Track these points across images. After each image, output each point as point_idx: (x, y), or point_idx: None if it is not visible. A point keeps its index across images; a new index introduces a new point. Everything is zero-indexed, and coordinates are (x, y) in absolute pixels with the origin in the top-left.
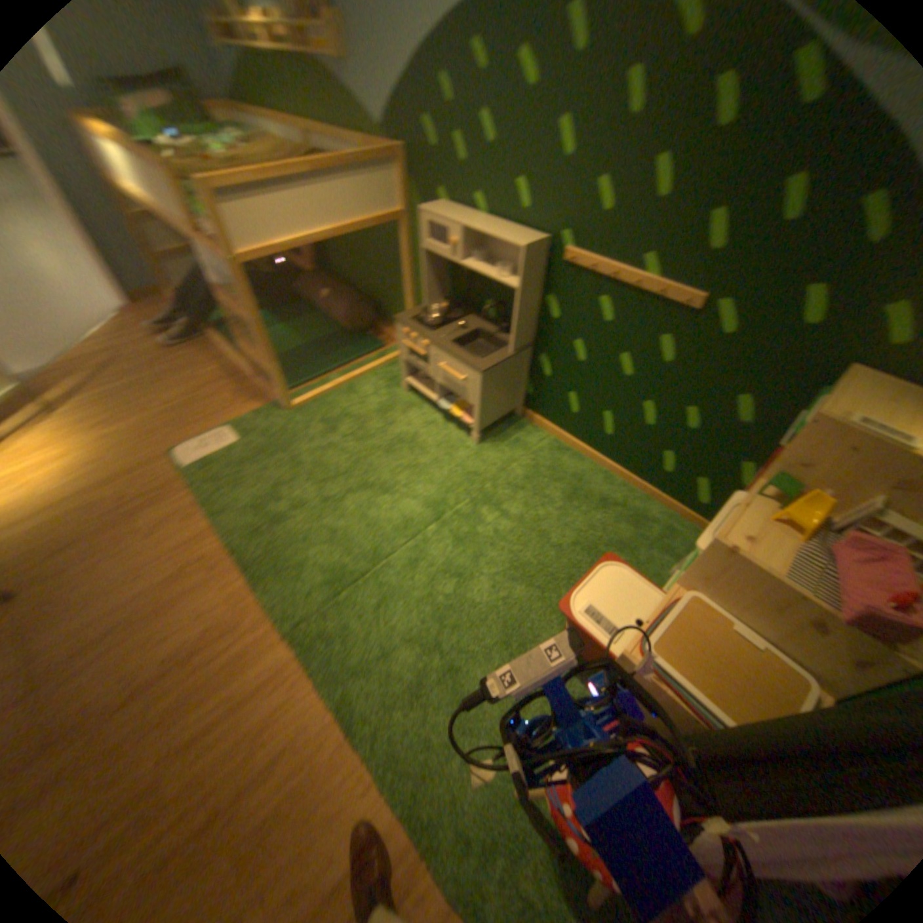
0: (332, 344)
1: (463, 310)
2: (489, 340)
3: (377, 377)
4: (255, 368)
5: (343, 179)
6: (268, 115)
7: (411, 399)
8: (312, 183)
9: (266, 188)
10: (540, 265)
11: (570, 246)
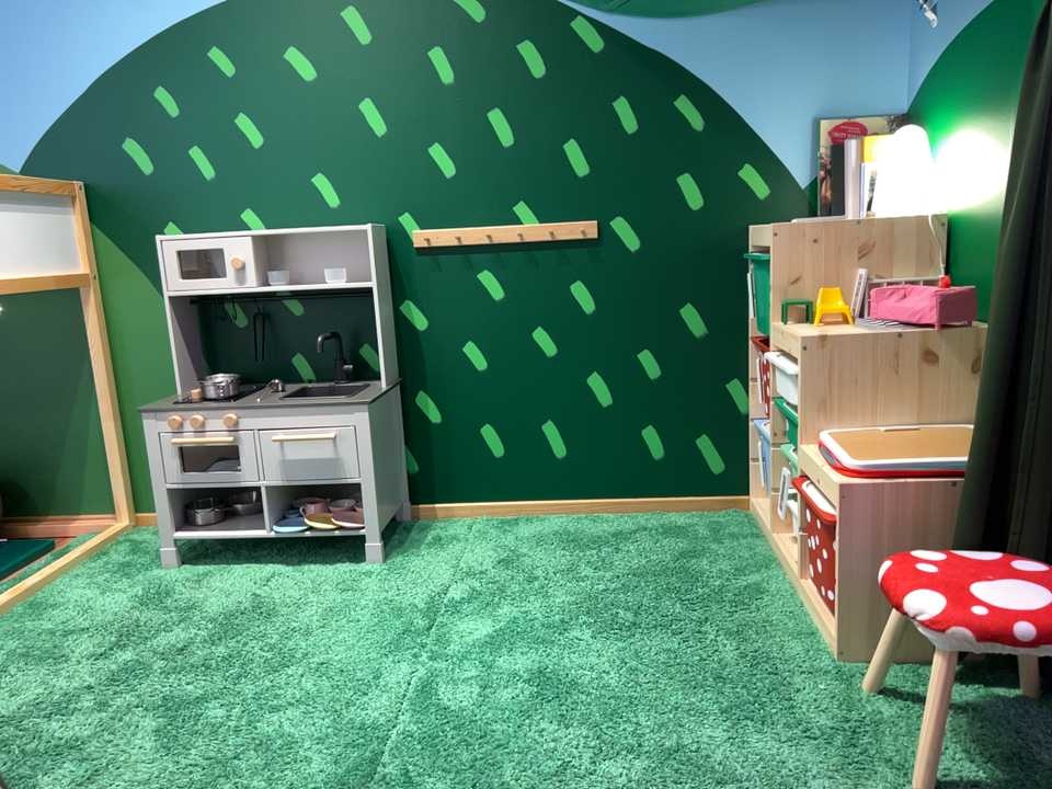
0: None
1: (247, 384)
2: (325, 395)
3: (79, 576)
4: None
5: None
6: None
7: (189, 571)
8: None
9: None
10: (377, 260)
11: (412, 226)
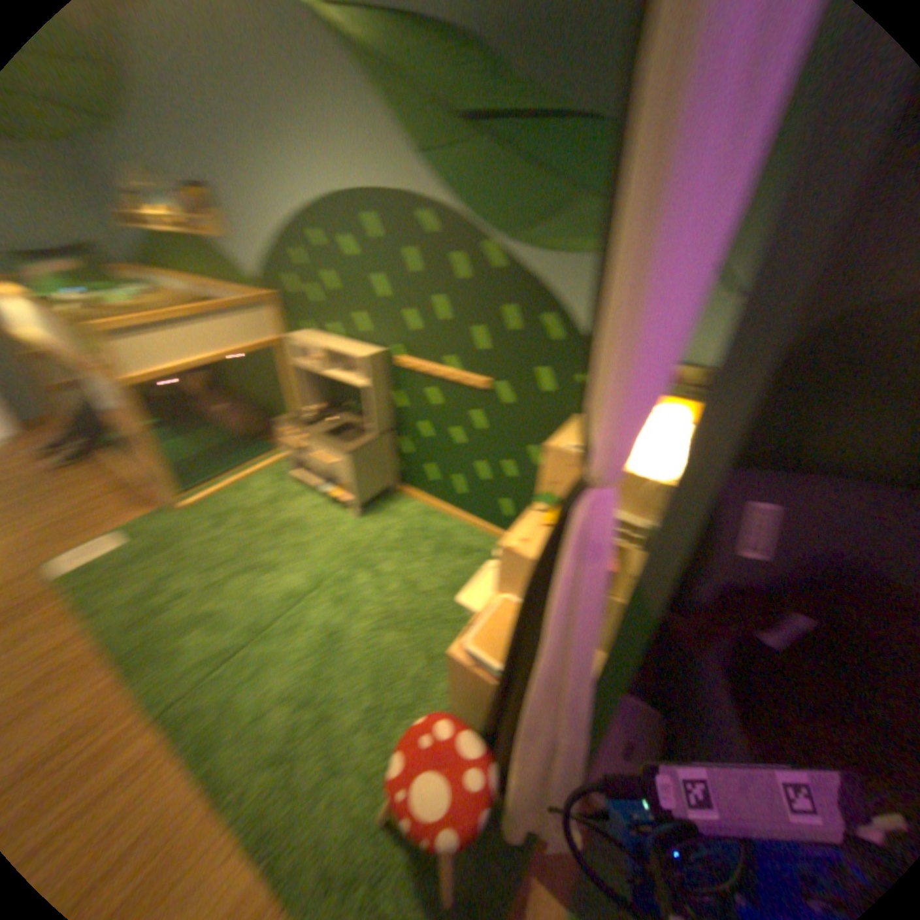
0: (220, 452)
1: (332, 410)
2: (353, 431)
3: (263, 475)
4: (139, 481)
5: (219, 319)
6: (157, 274)
7: (294, 490)
8: (191, 323)
9: (148, 329)
10: (379, 370)
11: (396, 355)
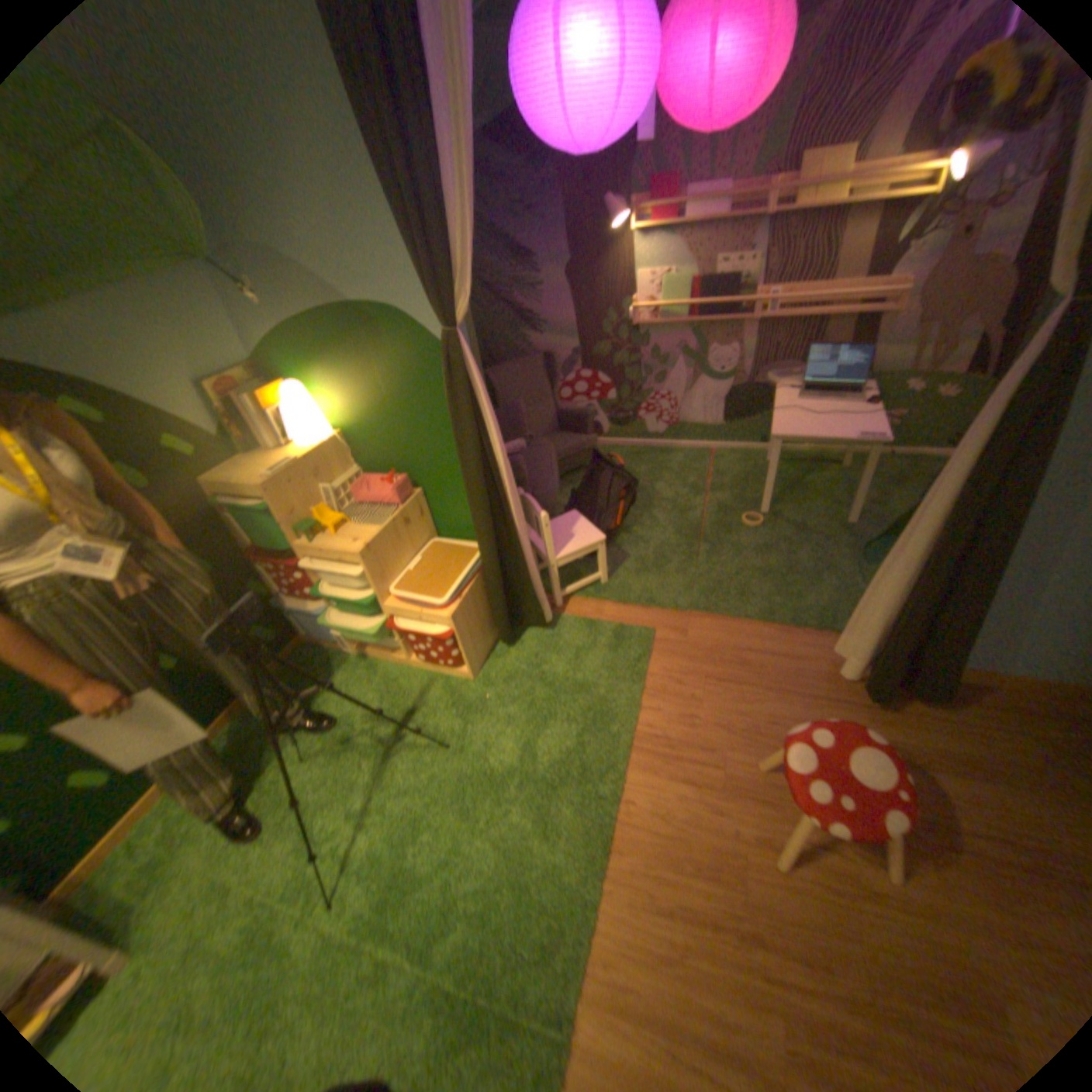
0: None
1: None
2: None
3: None
4: None
5: None
6: None
7: None
8: None
9: None
10: None
11: None
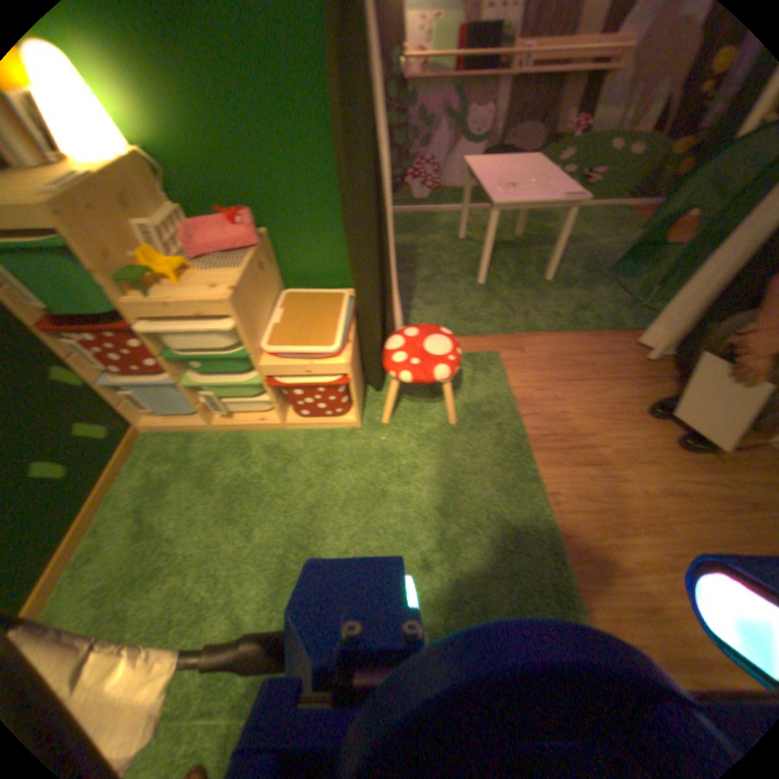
0: None
1: None
2: None
3: None
4: None
5: None
6: None
7: None
8: None
9: None
10: None
11: None
